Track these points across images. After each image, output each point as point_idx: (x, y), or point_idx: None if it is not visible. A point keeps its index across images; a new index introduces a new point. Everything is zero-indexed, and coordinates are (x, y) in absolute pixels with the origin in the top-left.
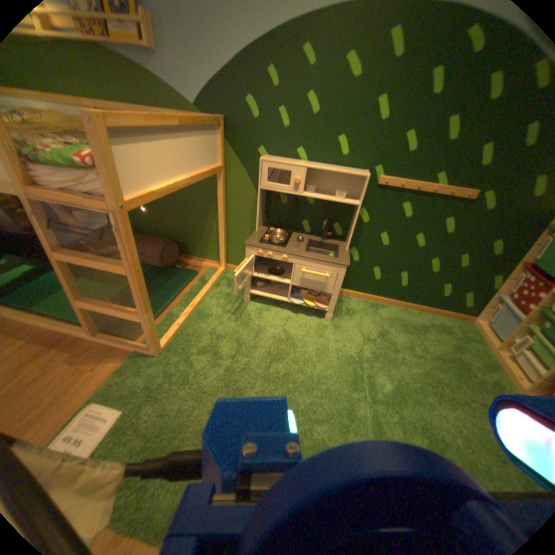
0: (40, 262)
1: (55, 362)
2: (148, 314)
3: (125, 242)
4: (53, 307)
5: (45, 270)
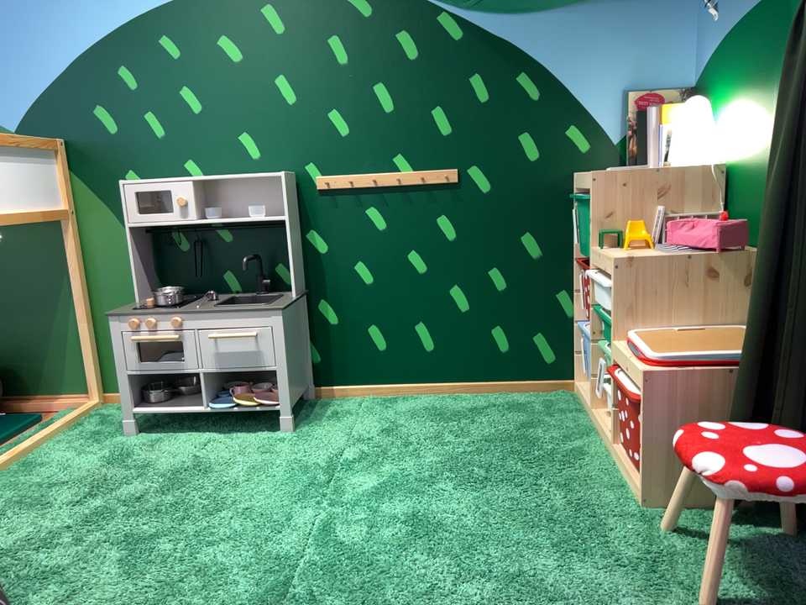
0: None
1: None
2: None
3: None
4: None
5: None
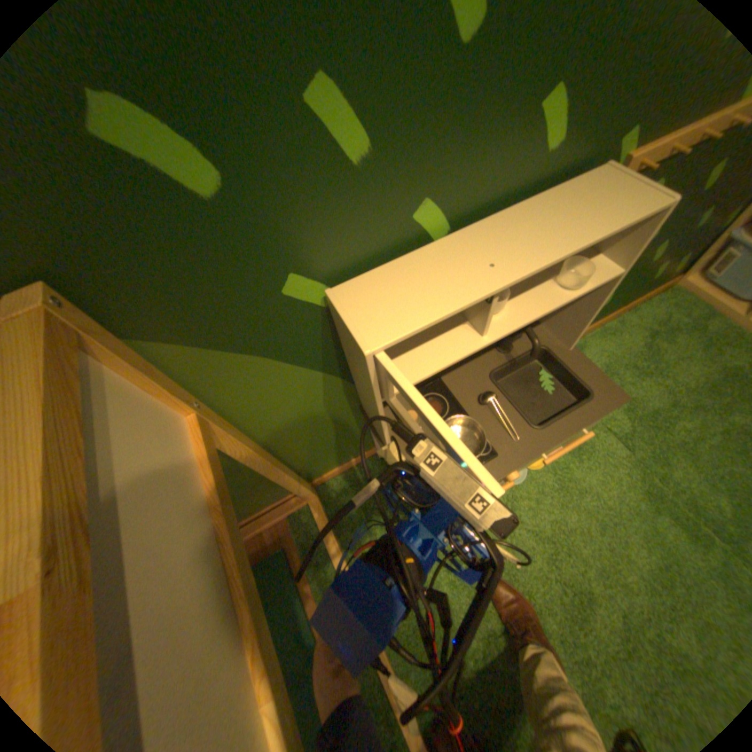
0: None
1: None
2: None
3: None
4: None
5: None
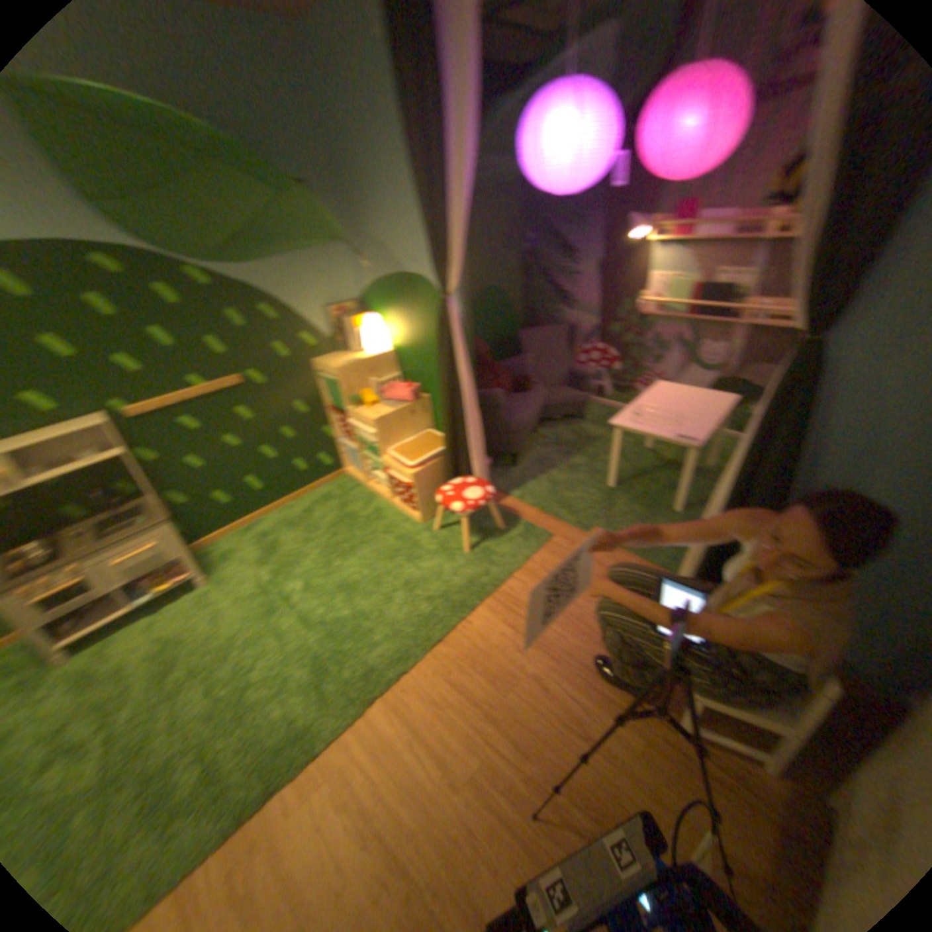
0: None
1: None
2: None
3: None
4: None
5: None
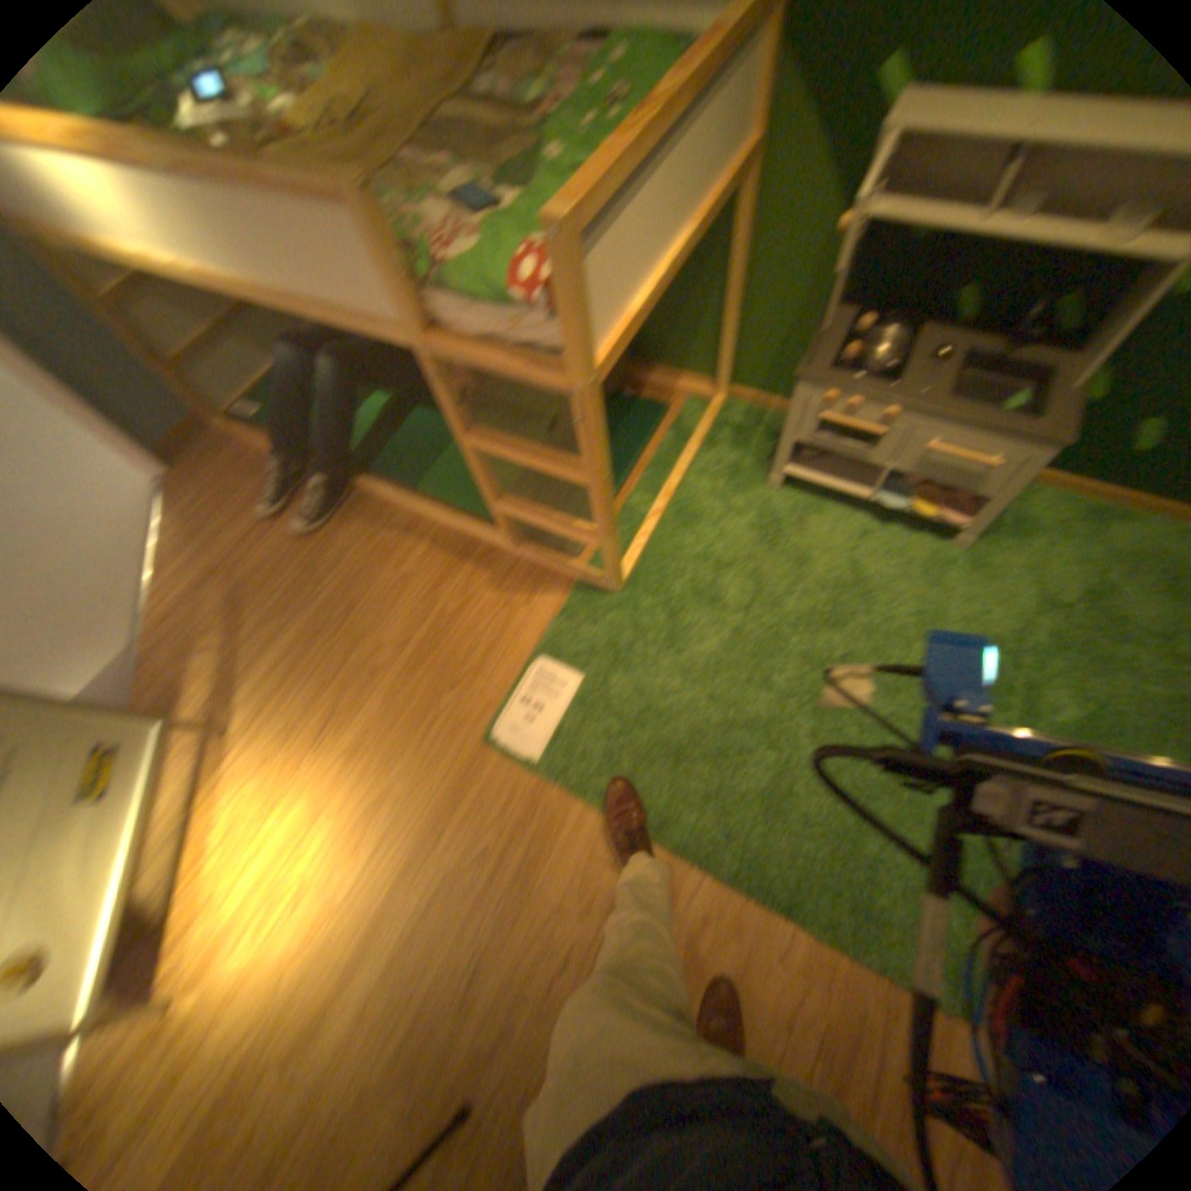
0: (395, 391)
1: (475, 589)
2: (612, 542)
3: (592, 443)
4: (443, 491)
5: (408, 411)
